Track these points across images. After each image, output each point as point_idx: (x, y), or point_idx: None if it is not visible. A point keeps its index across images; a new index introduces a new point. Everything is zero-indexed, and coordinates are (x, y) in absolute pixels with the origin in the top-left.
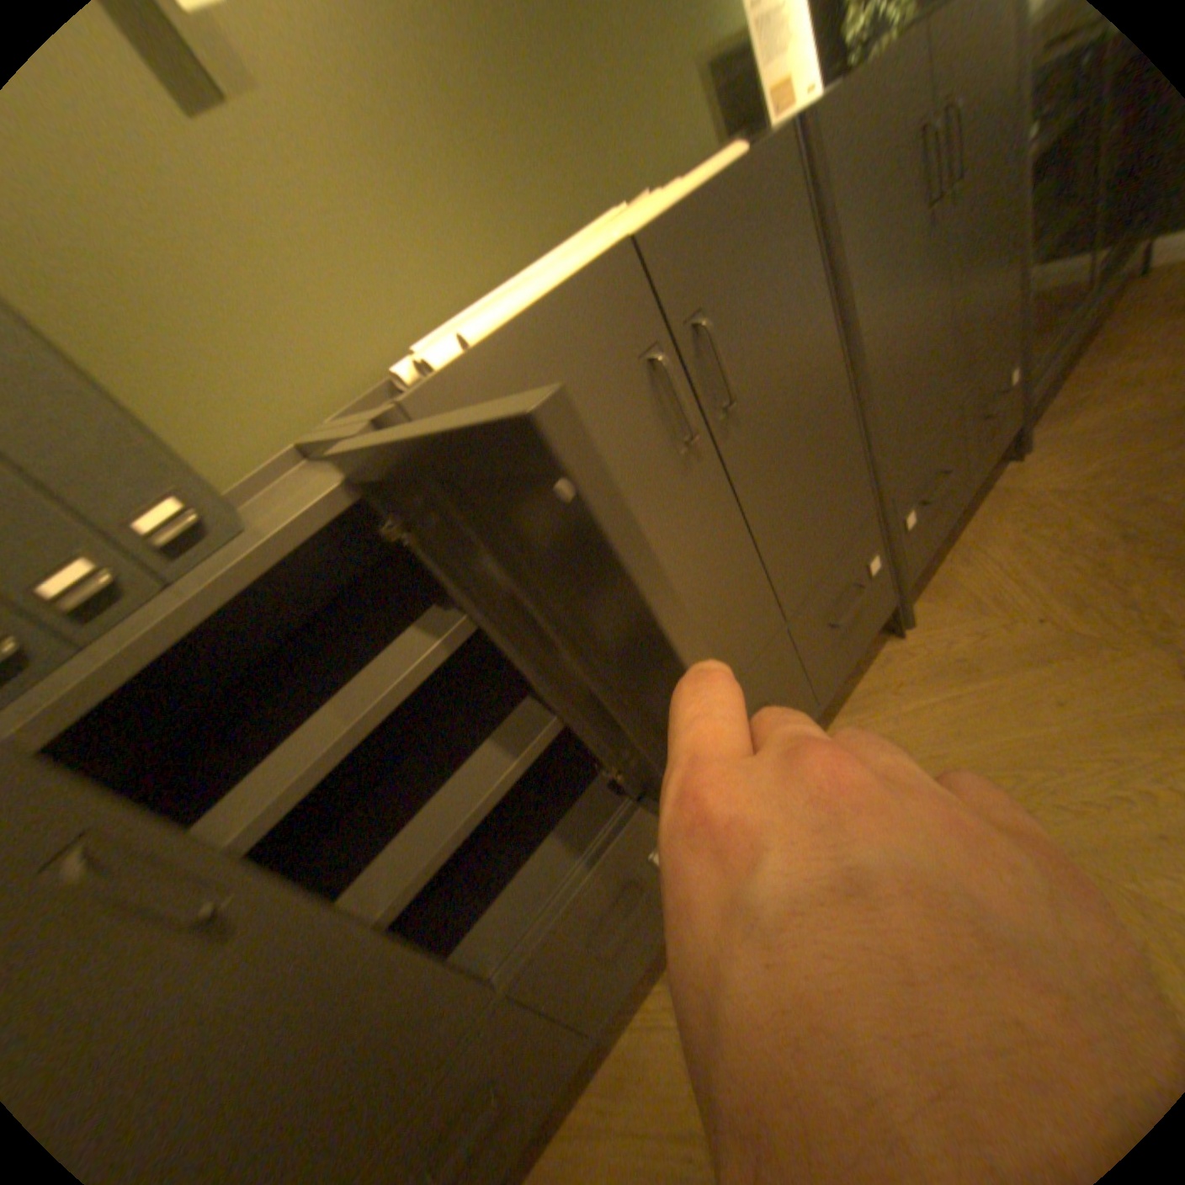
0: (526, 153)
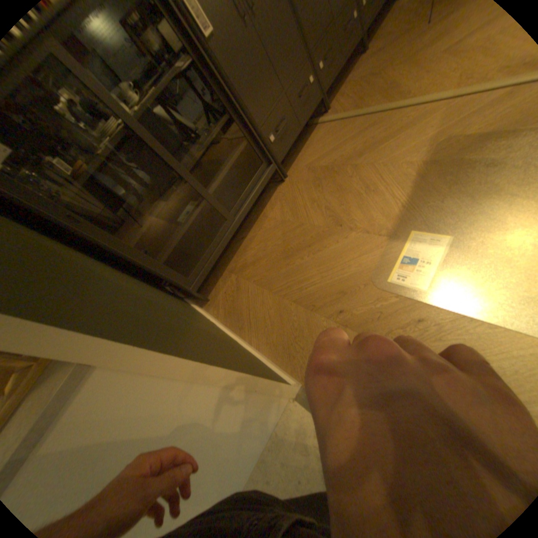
0: None
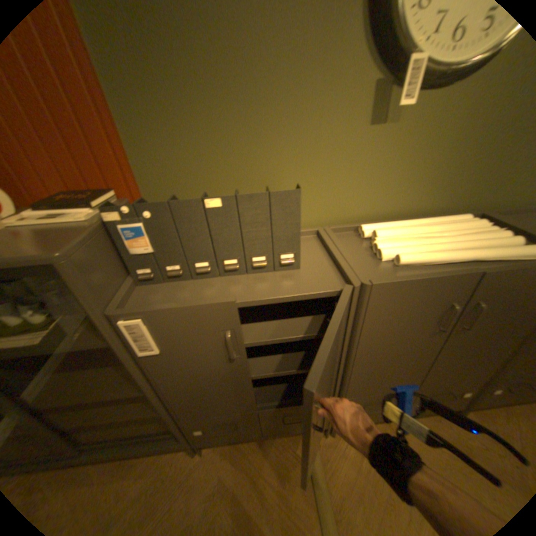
0: (471, 172)
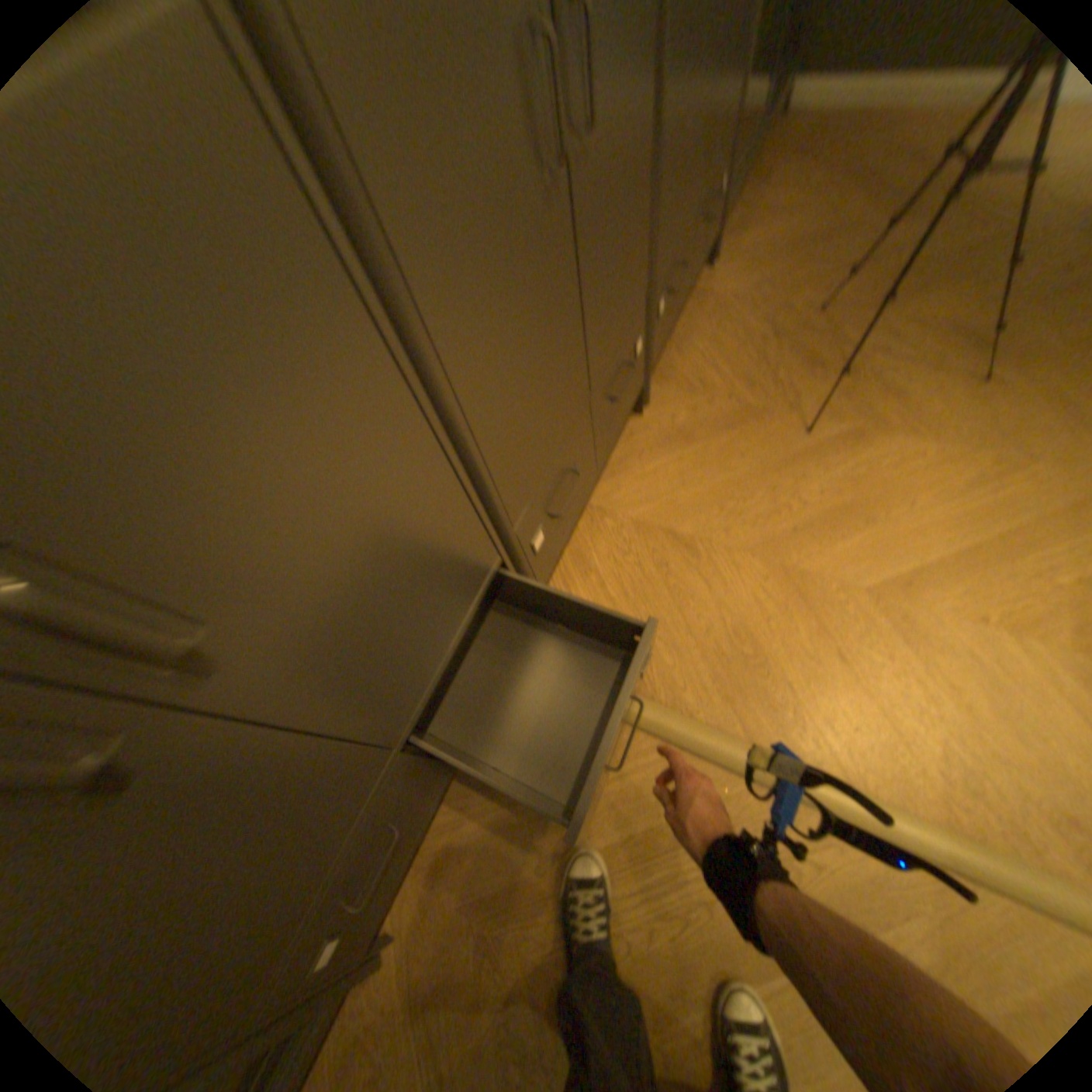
0: None
